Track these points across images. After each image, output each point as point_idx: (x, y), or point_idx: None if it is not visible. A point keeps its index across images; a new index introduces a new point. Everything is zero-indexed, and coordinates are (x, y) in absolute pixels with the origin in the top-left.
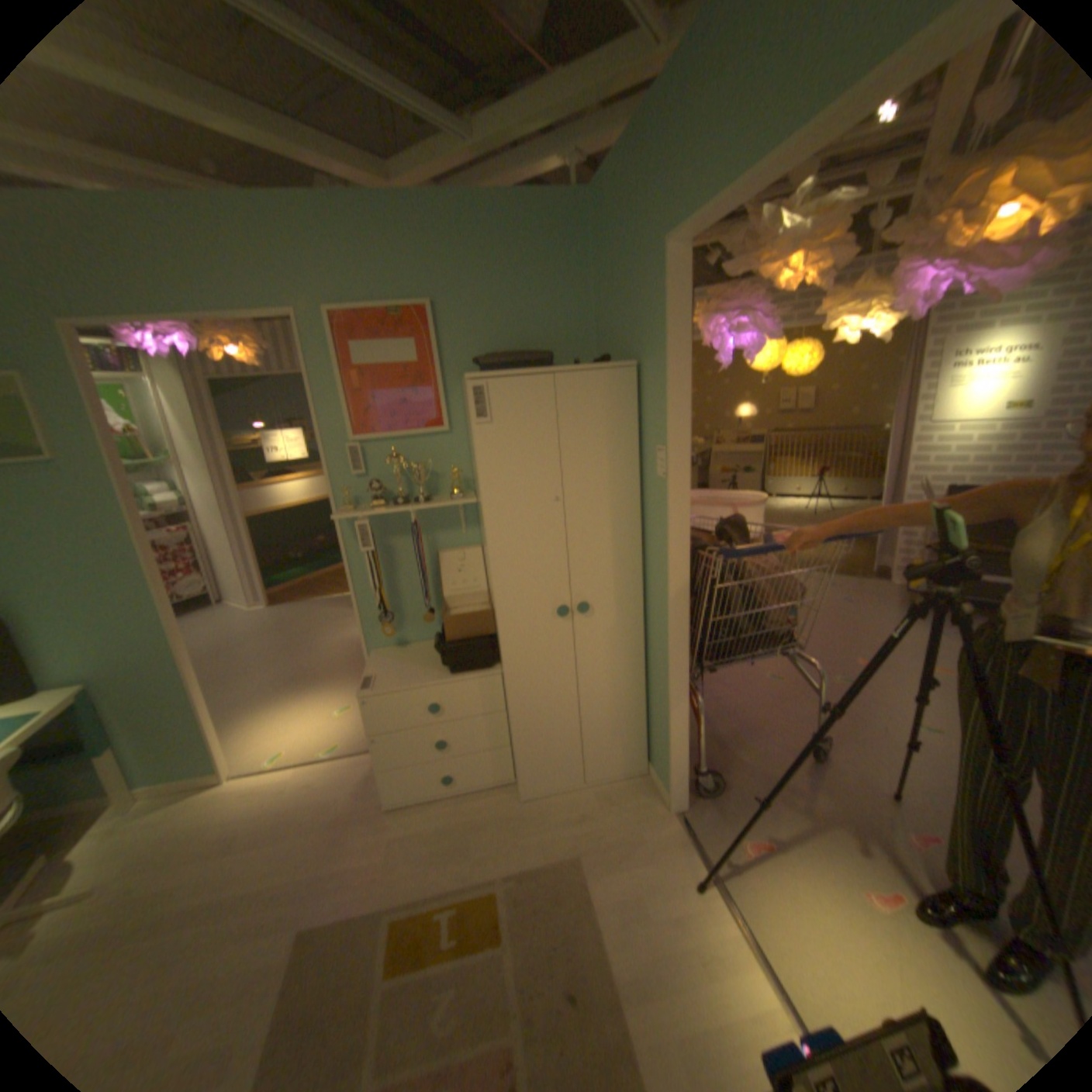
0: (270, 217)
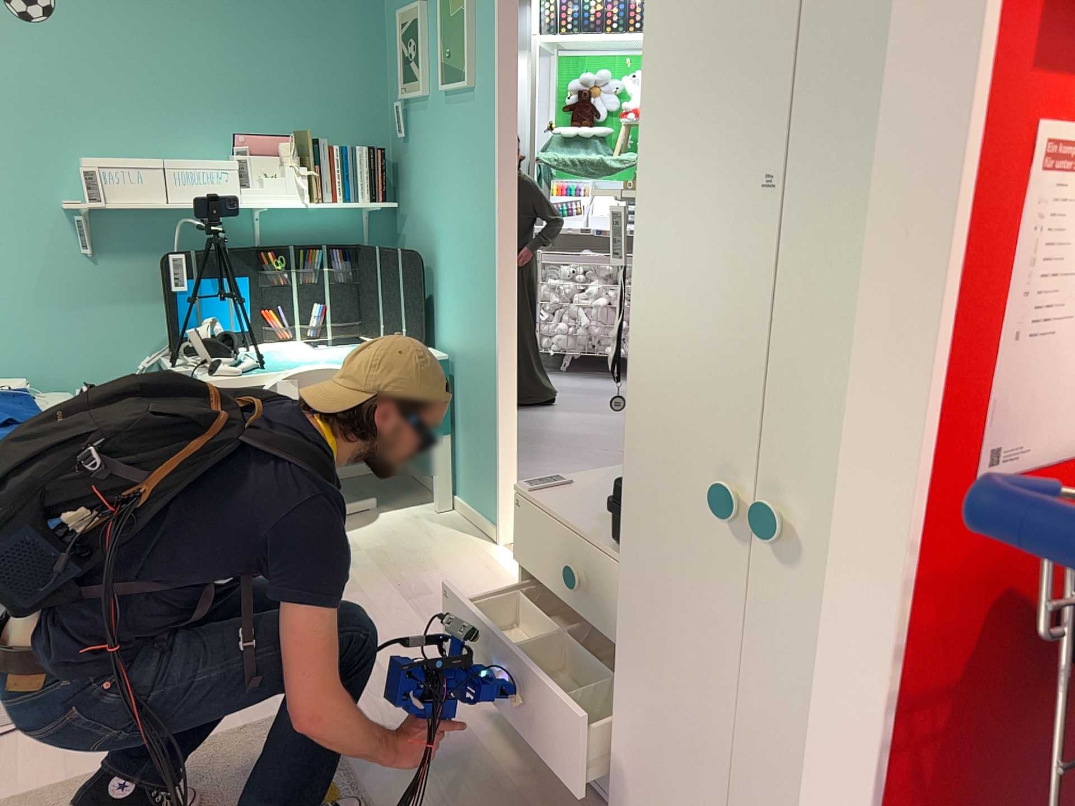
0: None
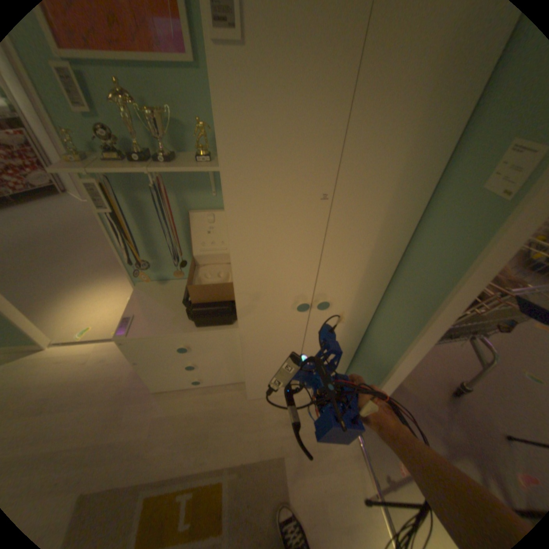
0: None
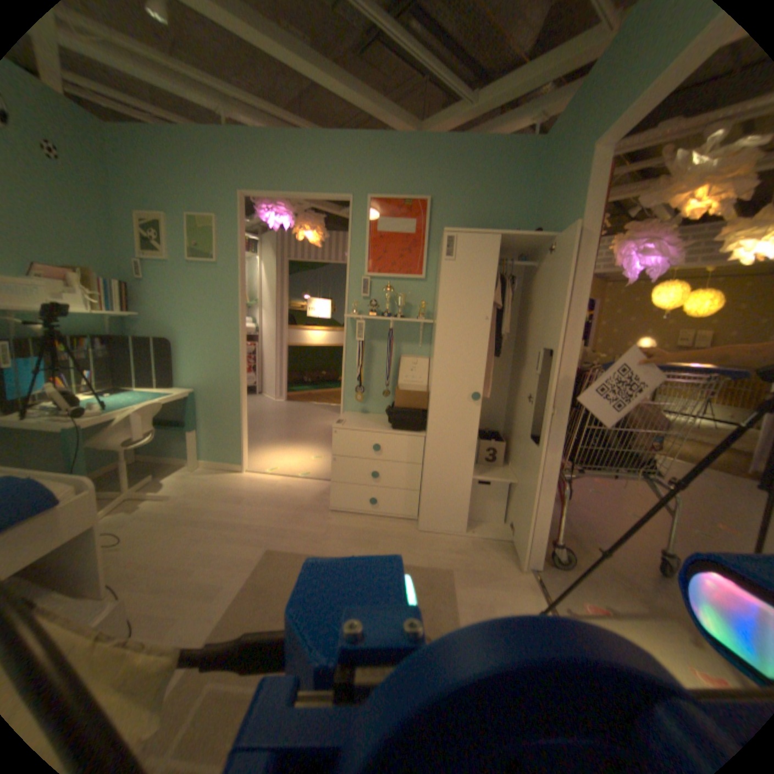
0: (352, 145)
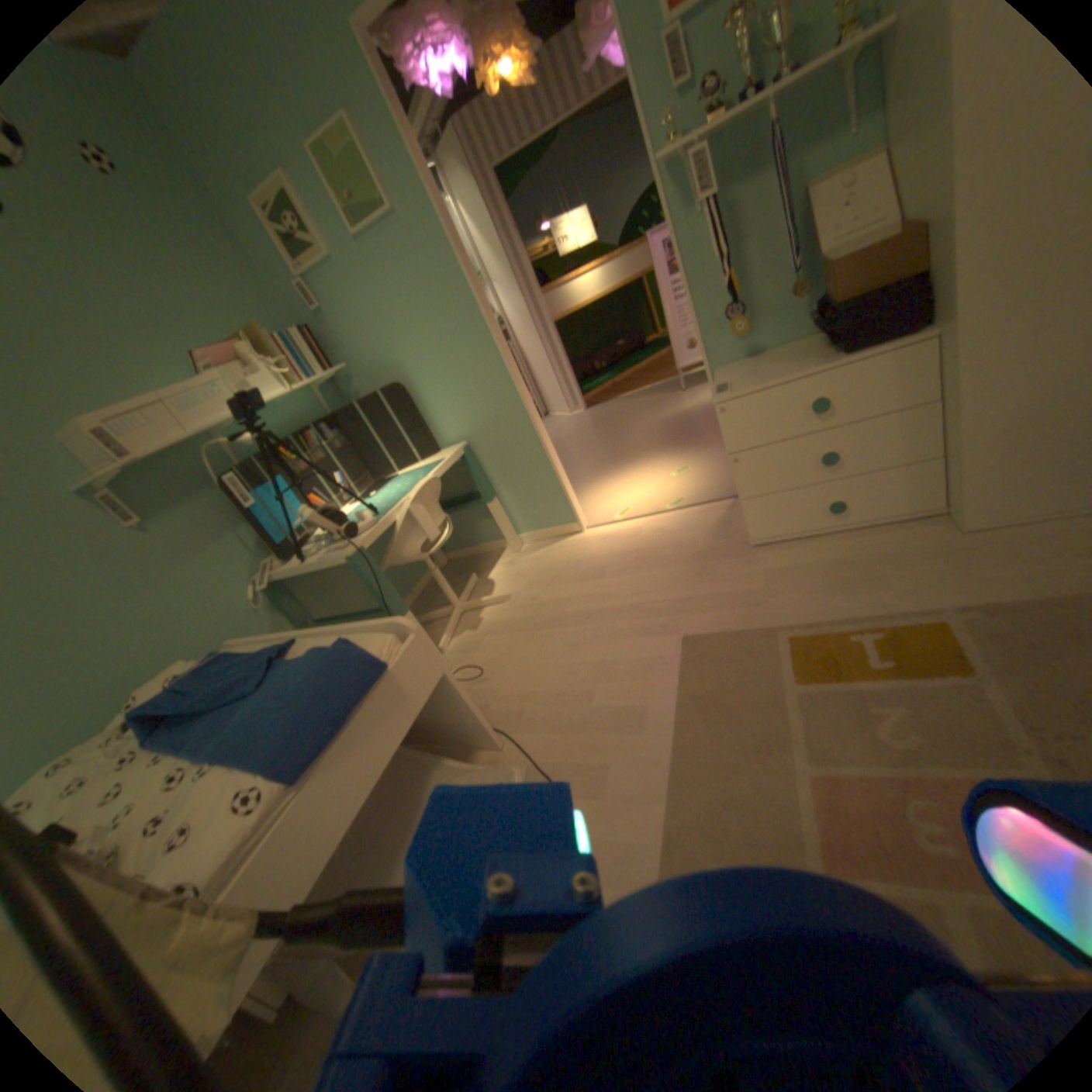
0: None
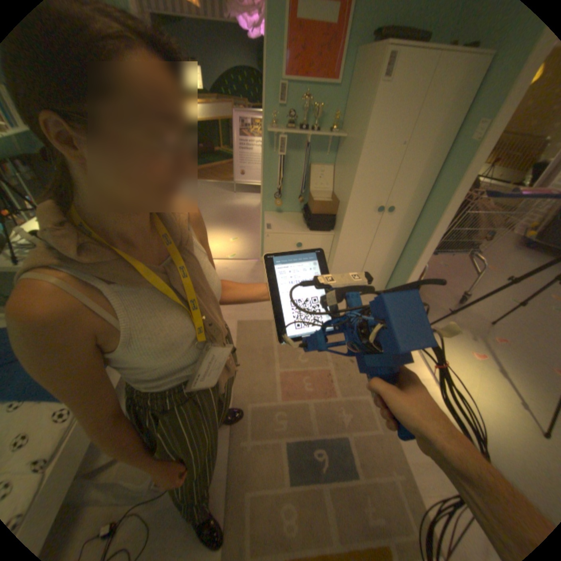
0: None
